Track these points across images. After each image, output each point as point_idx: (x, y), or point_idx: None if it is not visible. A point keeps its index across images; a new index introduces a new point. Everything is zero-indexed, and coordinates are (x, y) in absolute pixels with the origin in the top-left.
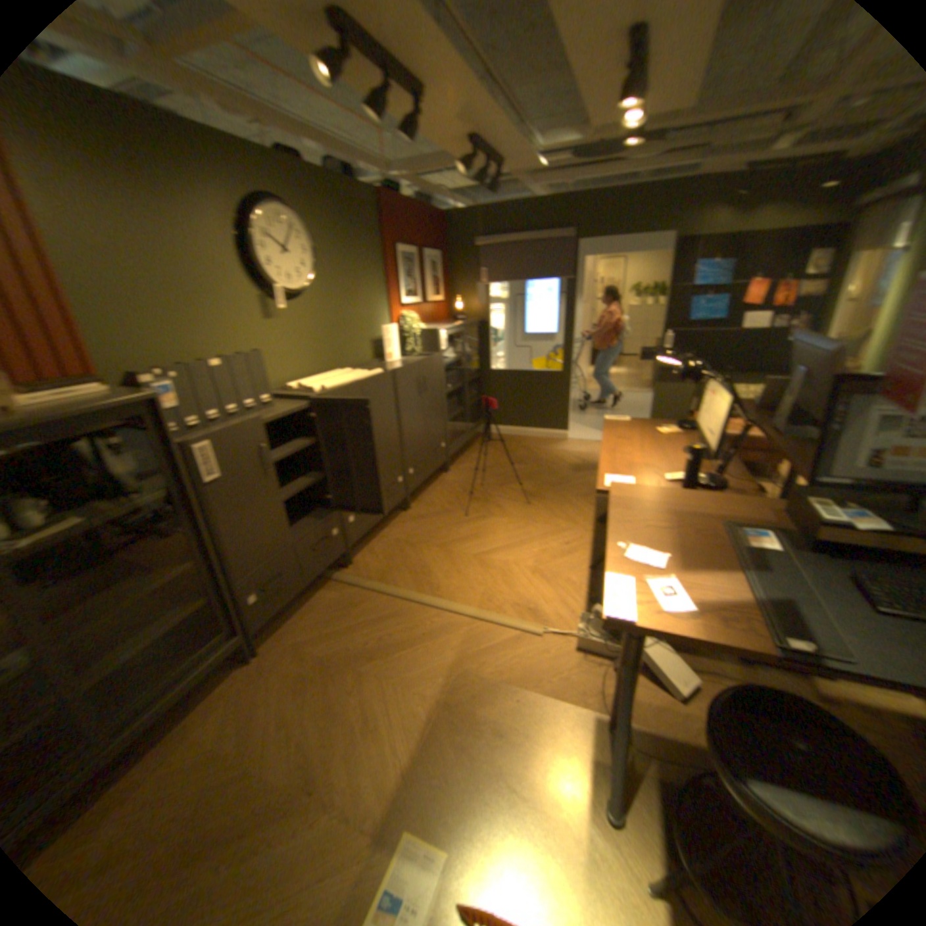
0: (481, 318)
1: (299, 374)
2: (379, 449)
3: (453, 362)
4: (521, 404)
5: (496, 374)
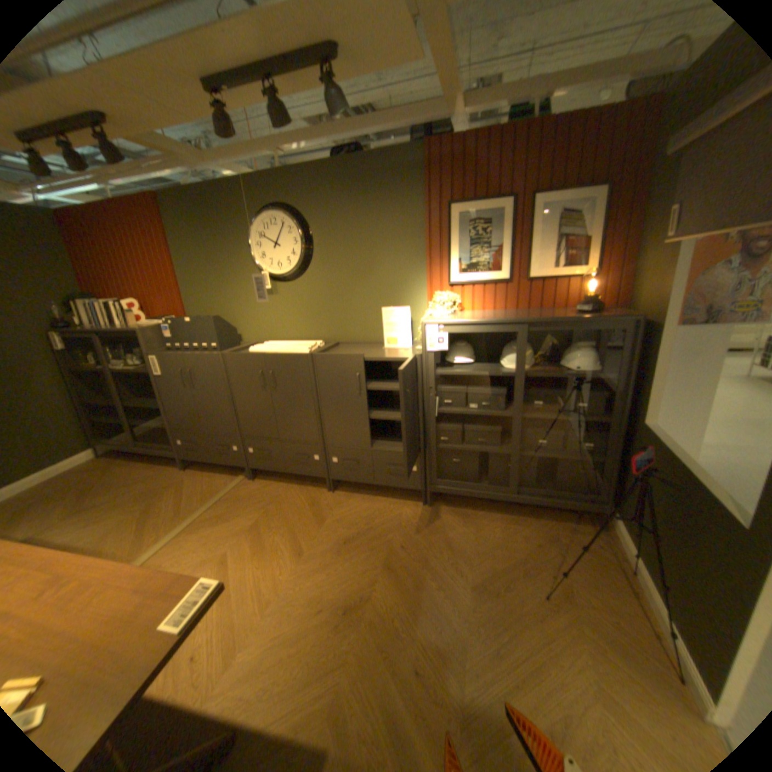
0: (657, 314)
1: (293, 338)
2: (287, 418)
3: (486, 376)
4: (662, 531)
5: (649, 438)
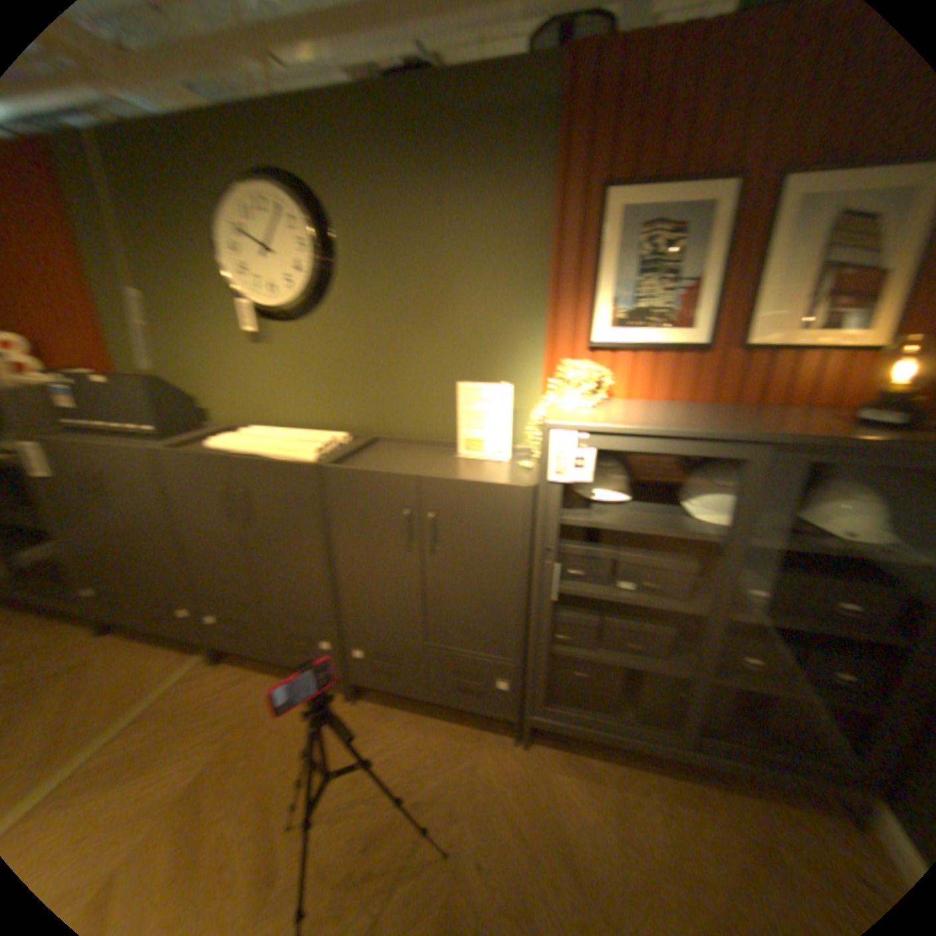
0: None
1: (295, 420)
2: (270, 573)
3: (663, 535)
4: None
5: None
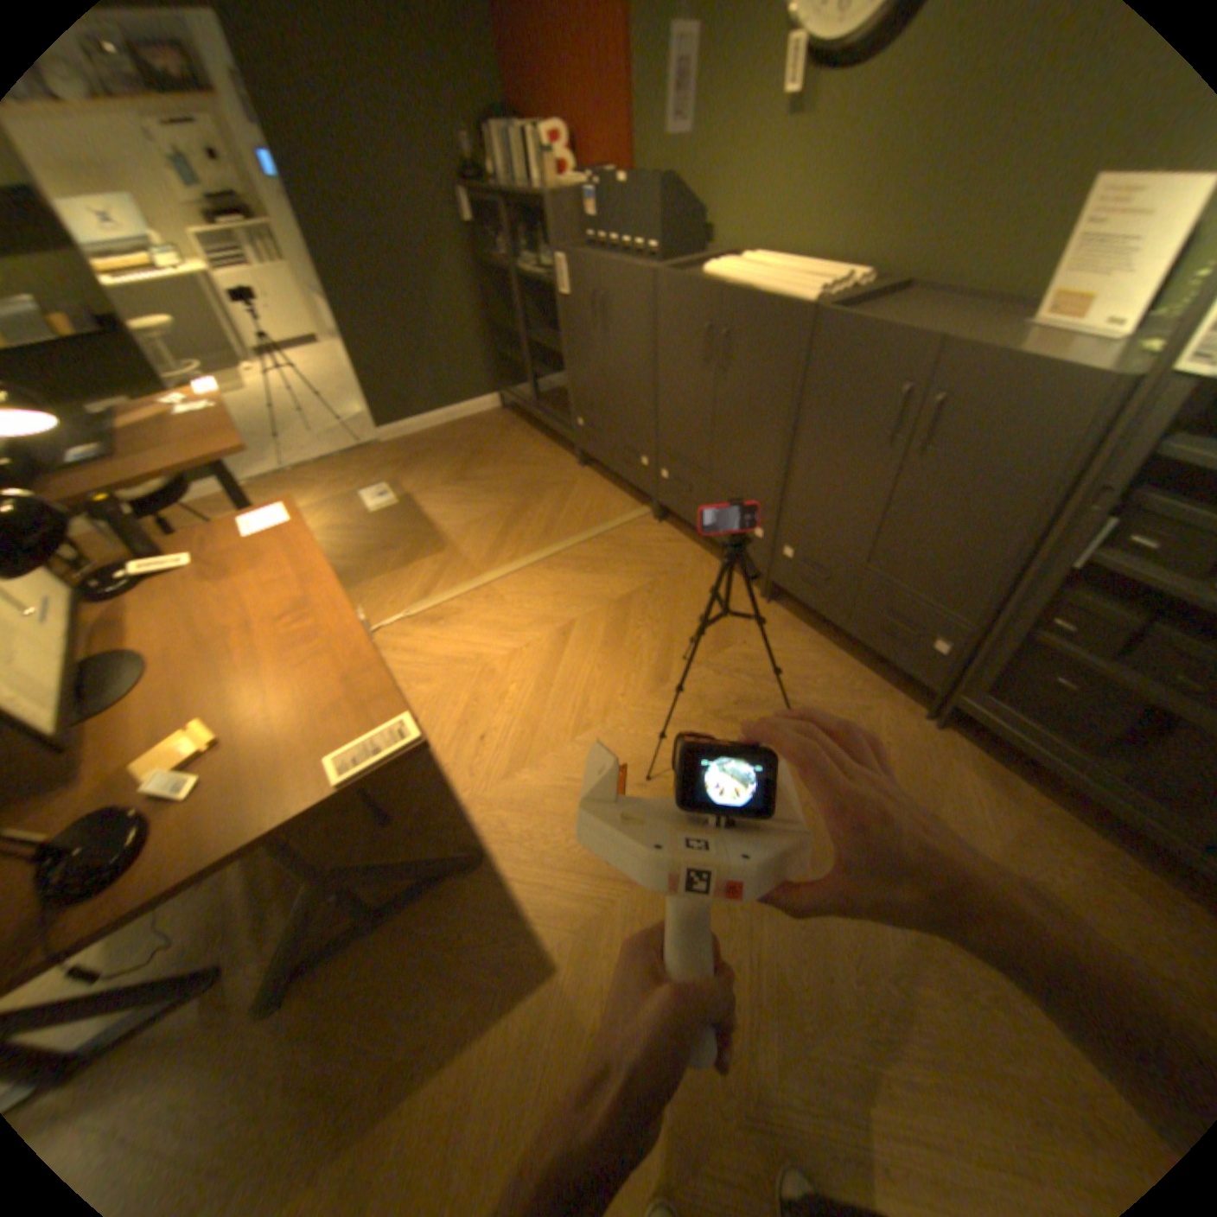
0: None
1: (813, 247)
2: (732, 438)
3: None
4: None
5: None
